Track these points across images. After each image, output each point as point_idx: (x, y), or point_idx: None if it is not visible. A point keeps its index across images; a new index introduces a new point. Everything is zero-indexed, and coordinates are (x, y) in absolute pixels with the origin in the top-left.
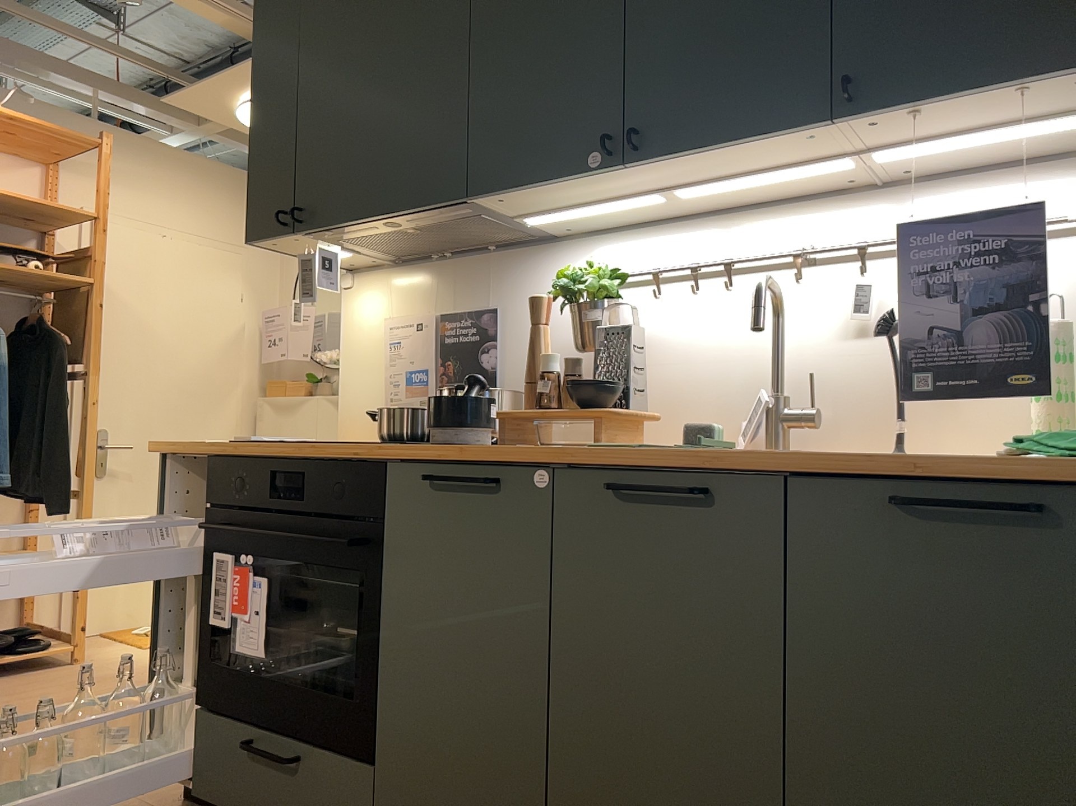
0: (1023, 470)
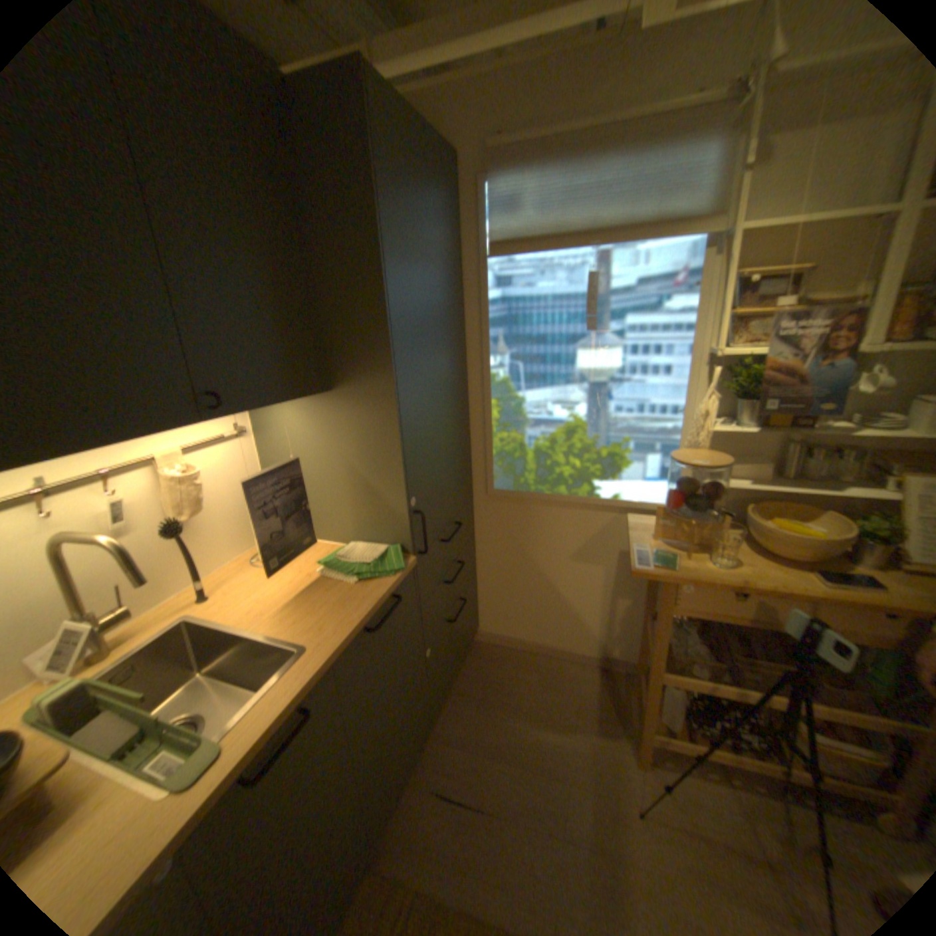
0: (393, 589)
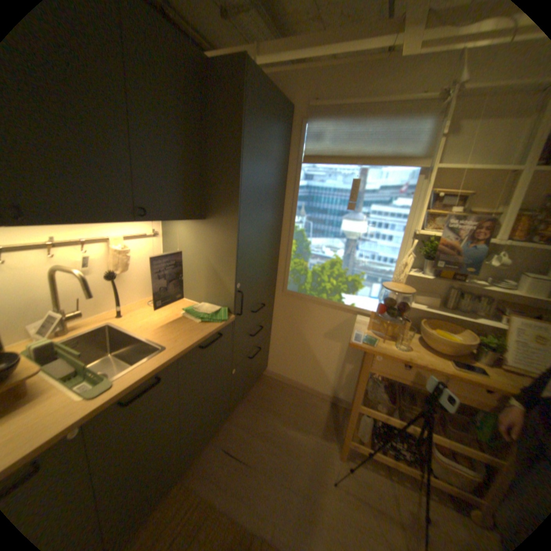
0: (219, 329)
